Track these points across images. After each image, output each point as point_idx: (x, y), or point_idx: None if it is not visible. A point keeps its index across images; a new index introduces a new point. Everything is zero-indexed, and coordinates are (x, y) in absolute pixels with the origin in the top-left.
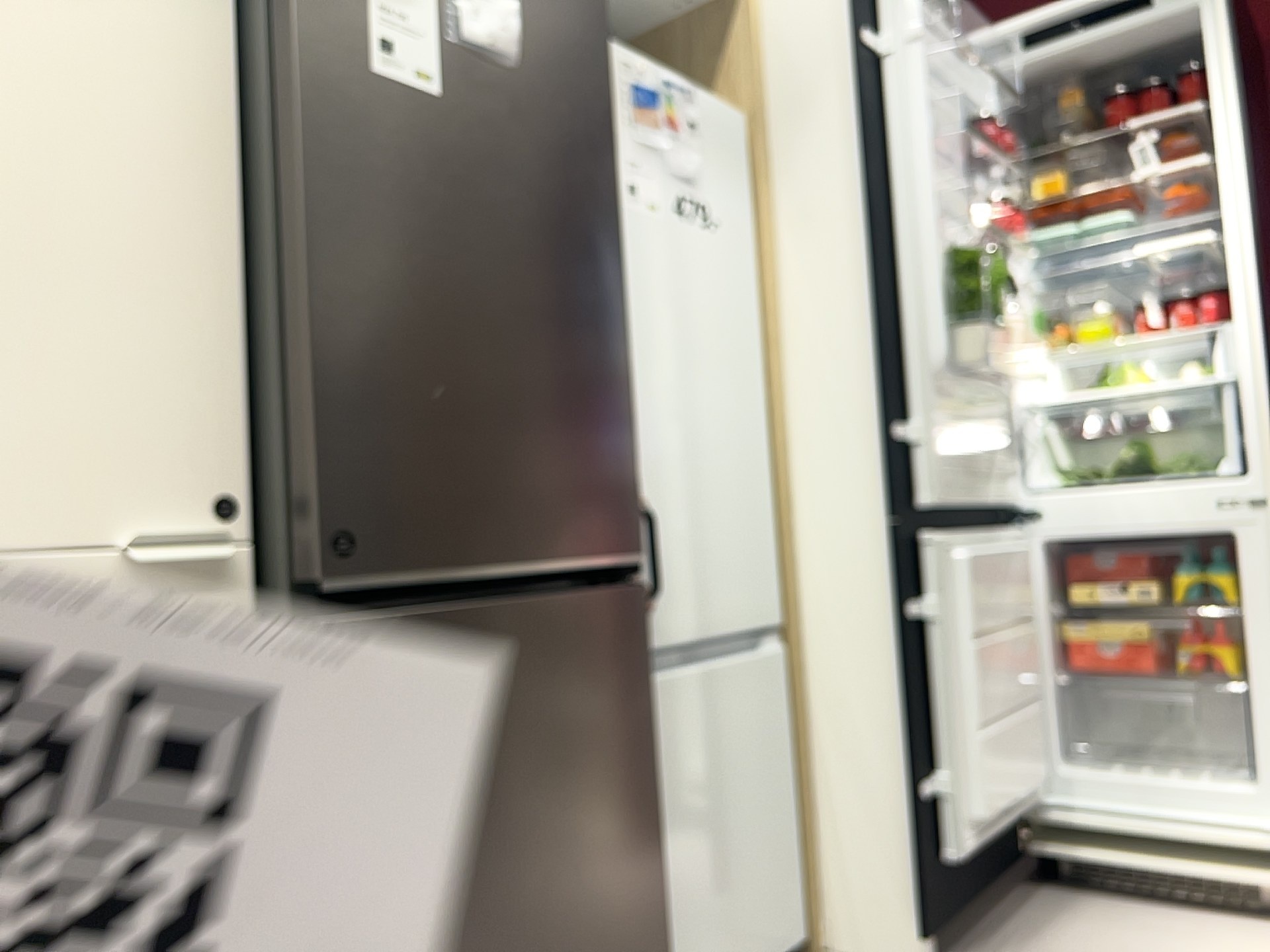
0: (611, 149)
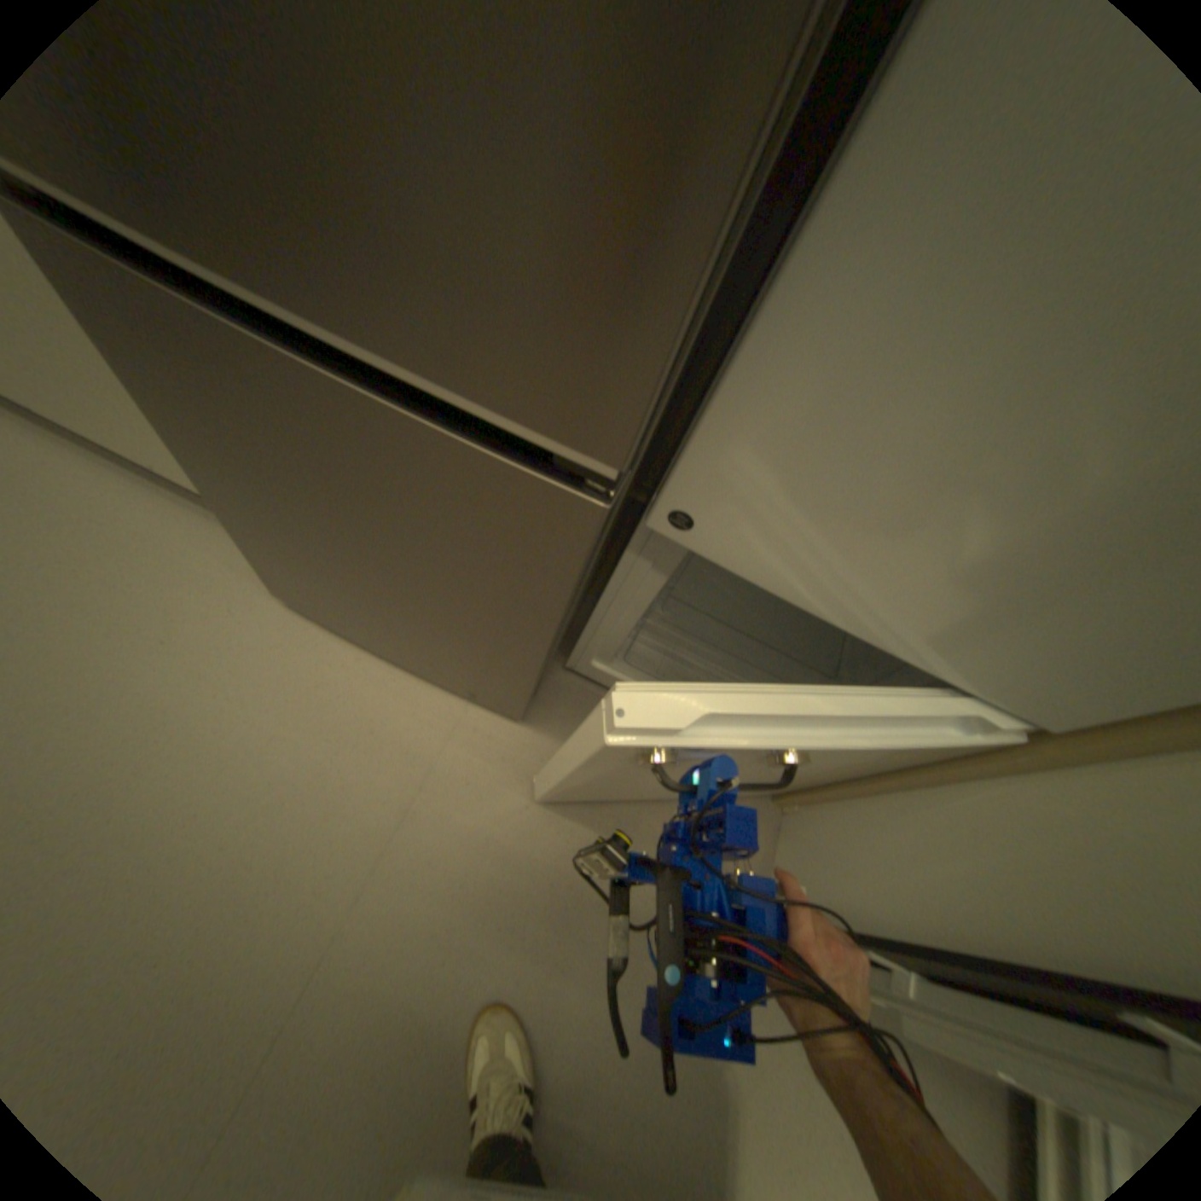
0: None
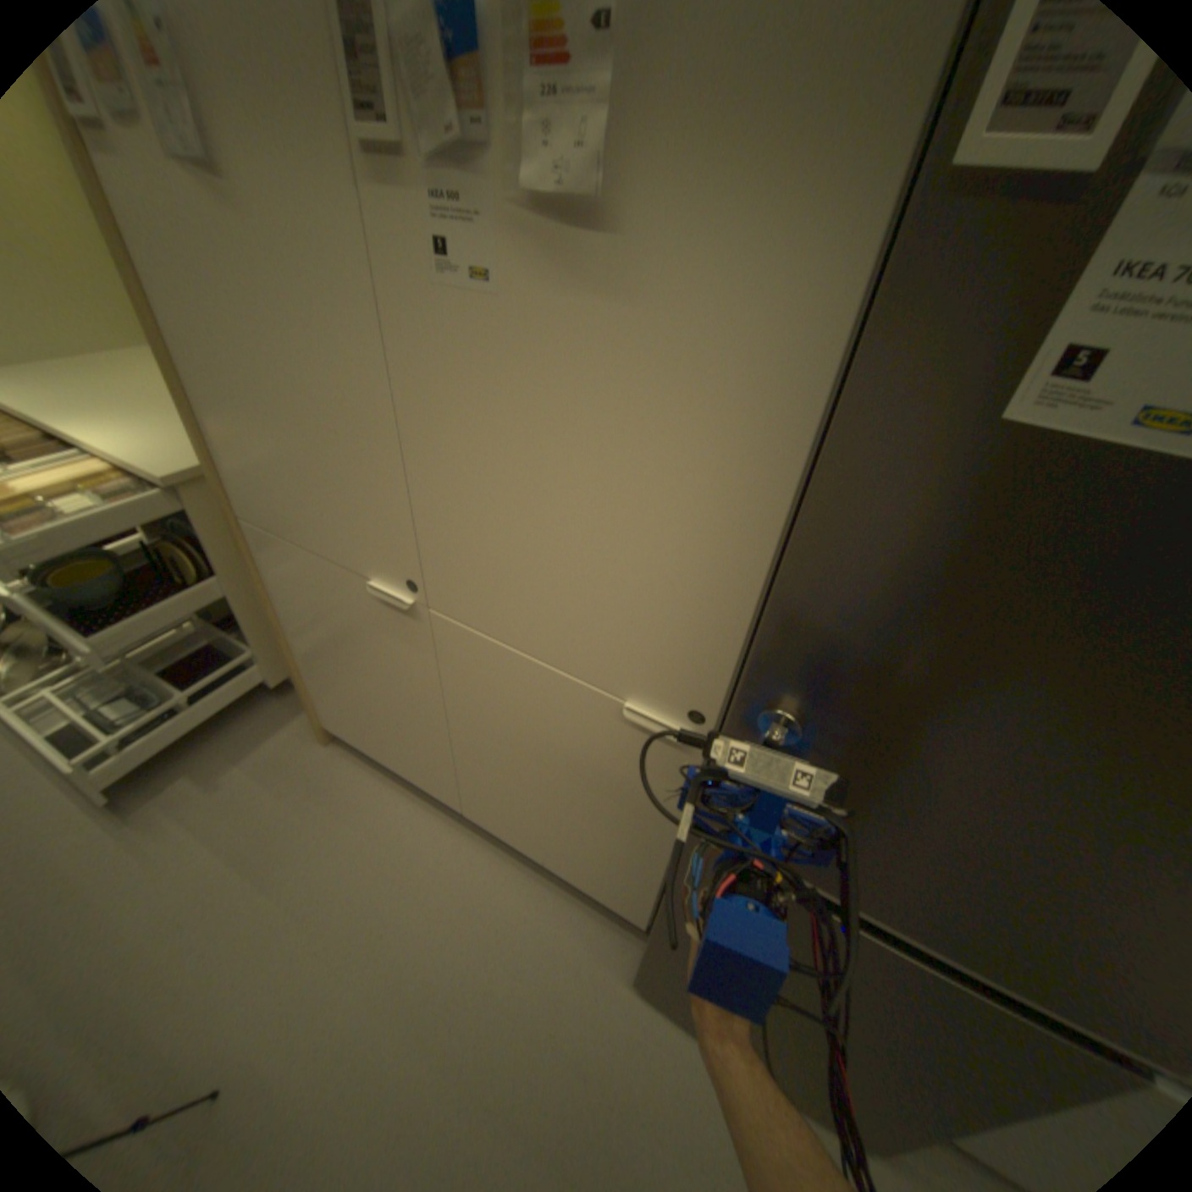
0: None
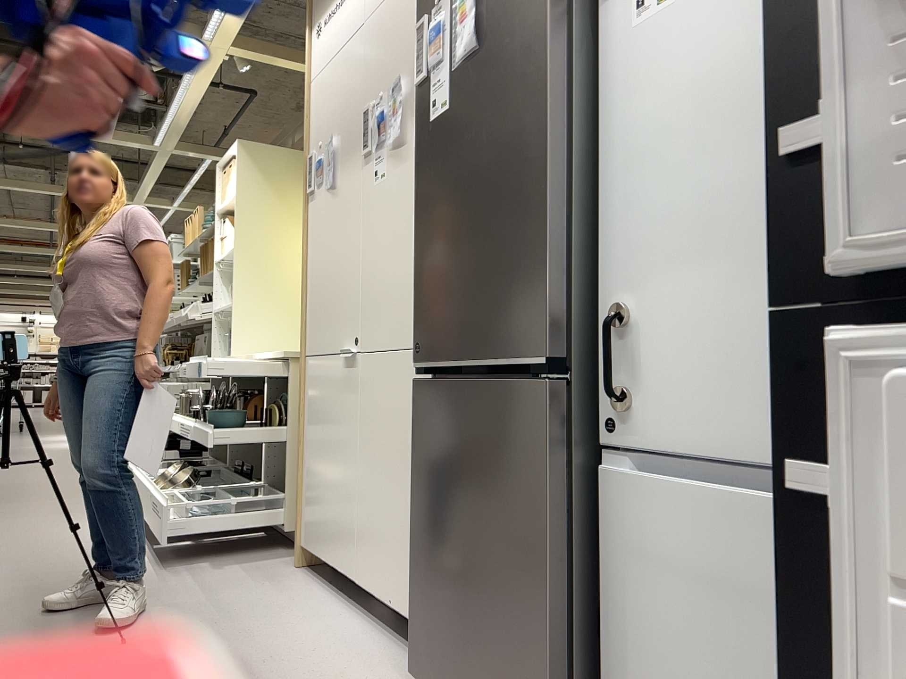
0: (543, 32)
